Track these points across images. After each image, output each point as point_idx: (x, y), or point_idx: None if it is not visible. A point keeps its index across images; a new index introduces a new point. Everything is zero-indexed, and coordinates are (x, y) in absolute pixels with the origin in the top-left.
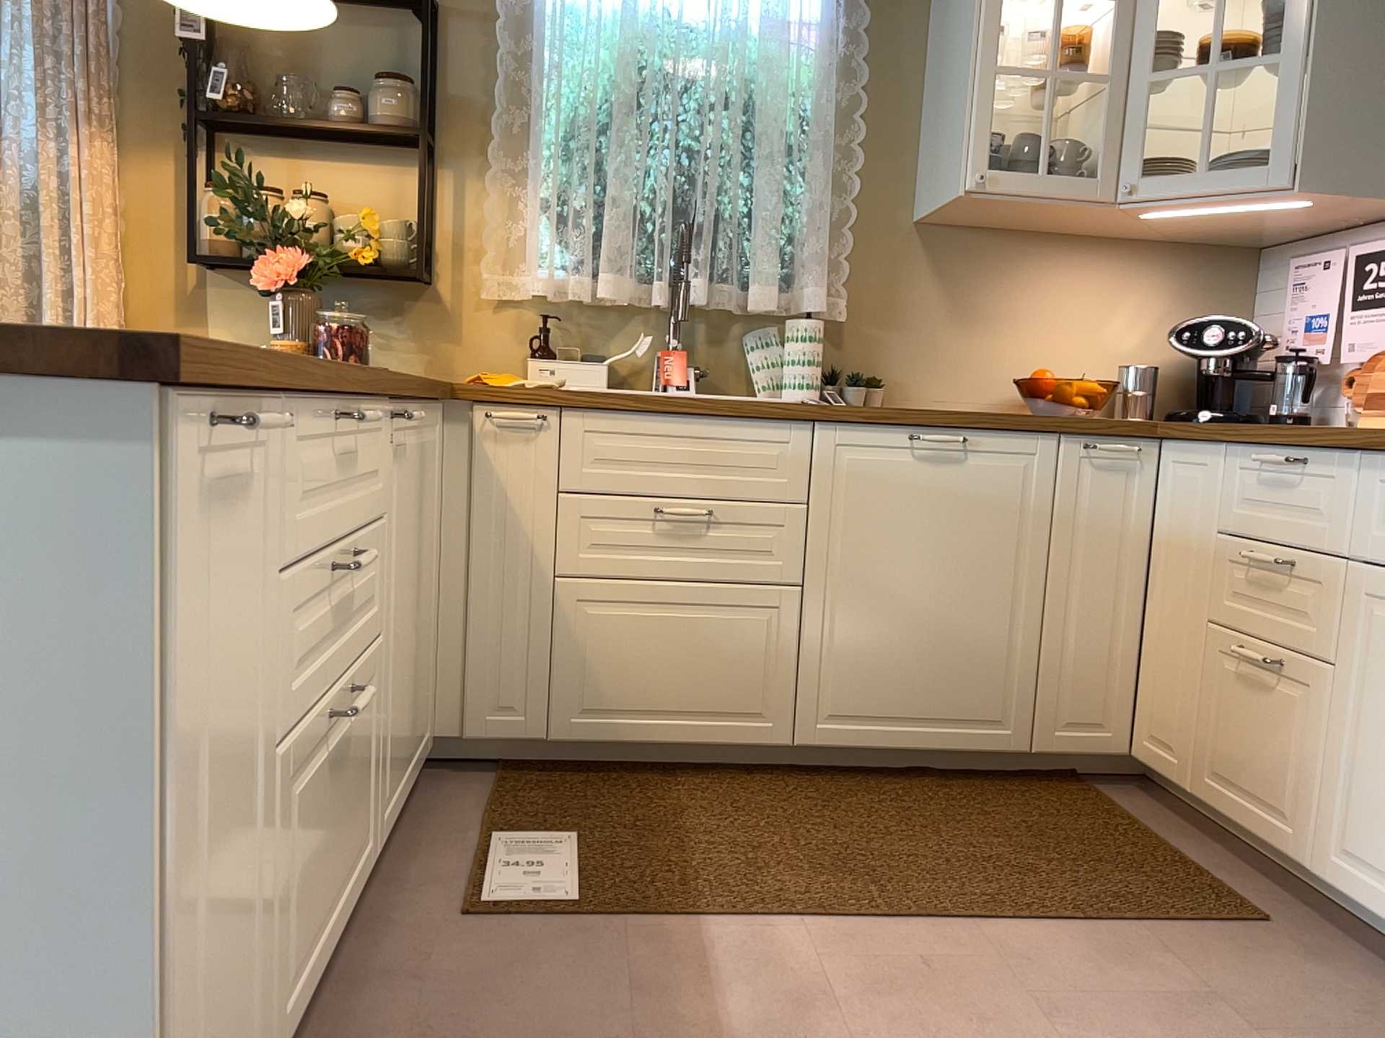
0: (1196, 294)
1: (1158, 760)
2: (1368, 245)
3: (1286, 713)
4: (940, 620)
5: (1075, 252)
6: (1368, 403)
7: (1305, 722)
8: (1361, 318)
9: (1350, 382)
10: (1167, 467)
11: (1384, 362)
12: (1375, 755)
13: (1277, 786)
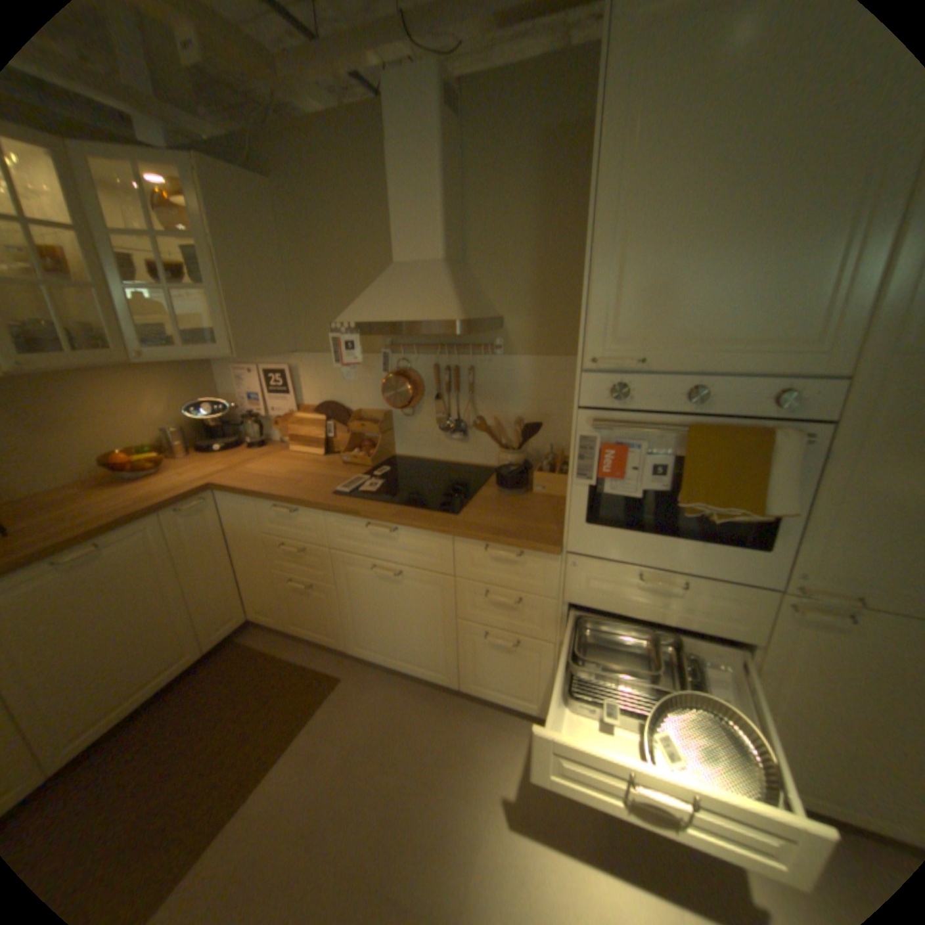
0: (185, 381)
1: (264, 621)
2: (266, 366)
3: (319, 602)
4: (126, 642)
5: (103, 373)
6: (290, 438)
7: (328, 604)
8: (273, 397)
9: (276, 422)
10: (221, 502)
11: (290, 419)
12: (360, 614)
13: (324, 627)
